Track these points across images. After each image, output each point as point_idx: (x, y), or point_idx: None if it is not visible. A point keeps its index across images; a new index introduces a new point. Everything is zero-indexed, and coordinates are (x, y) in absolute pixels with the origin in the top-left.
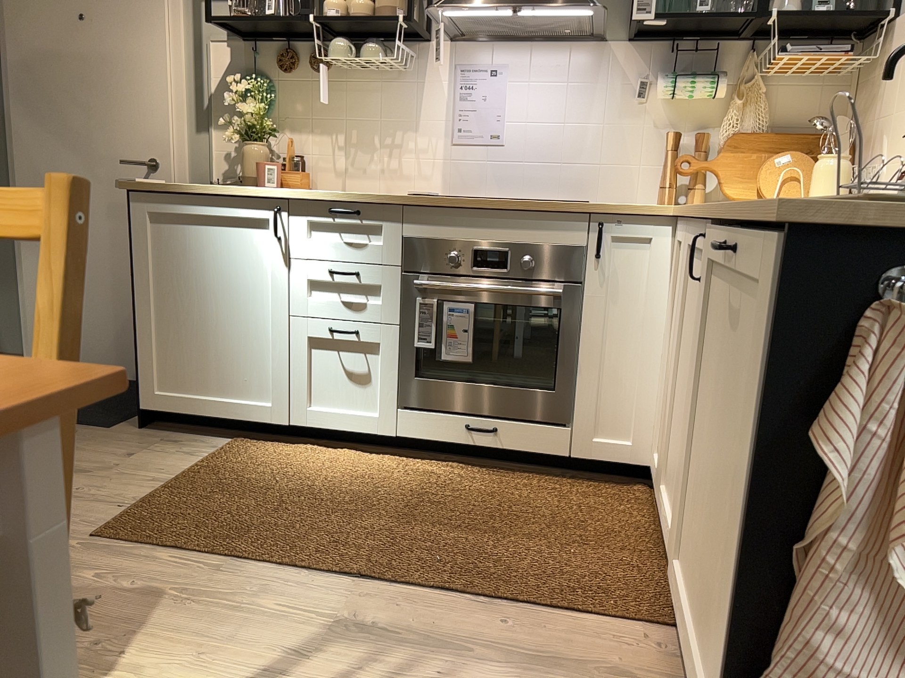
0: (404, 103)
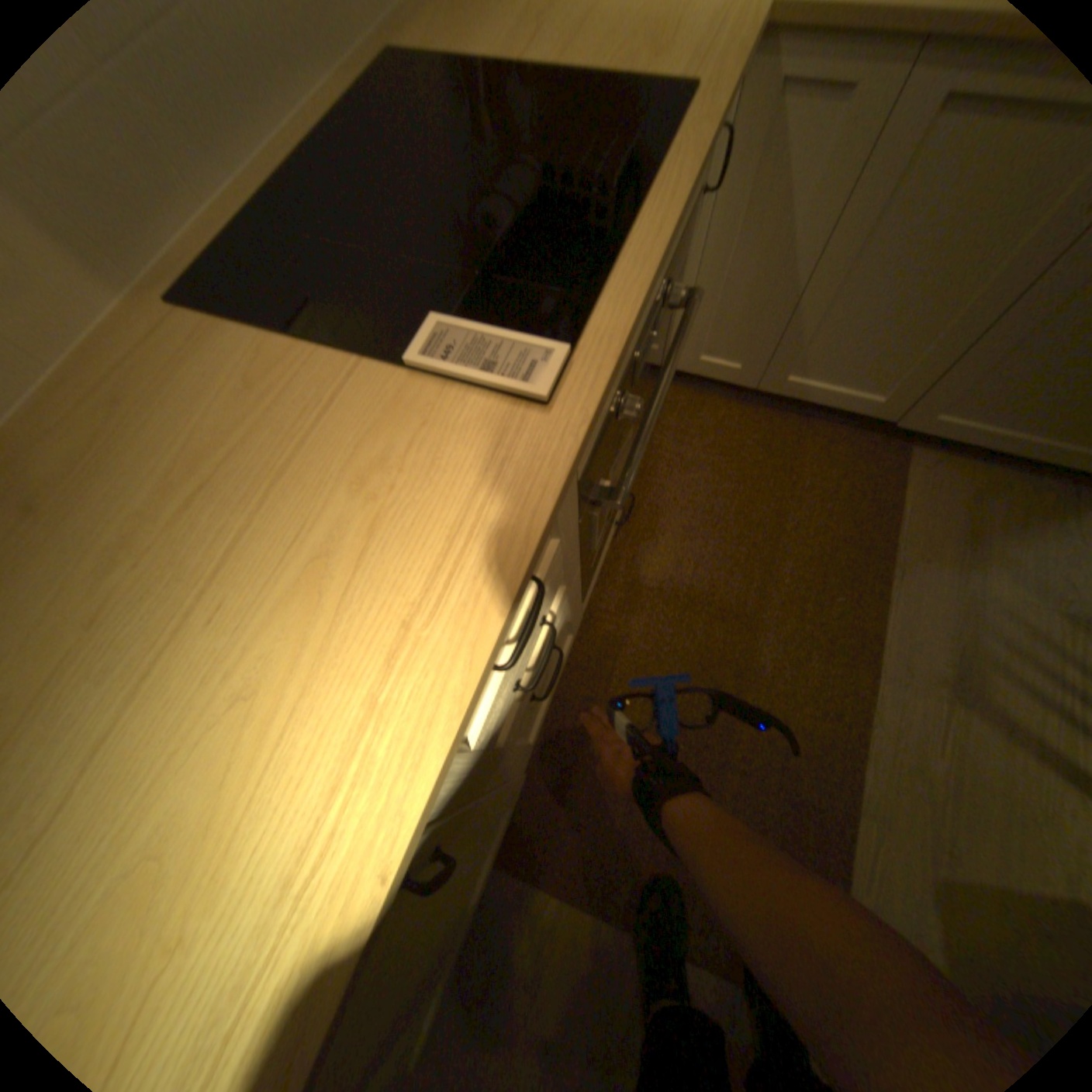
0: None
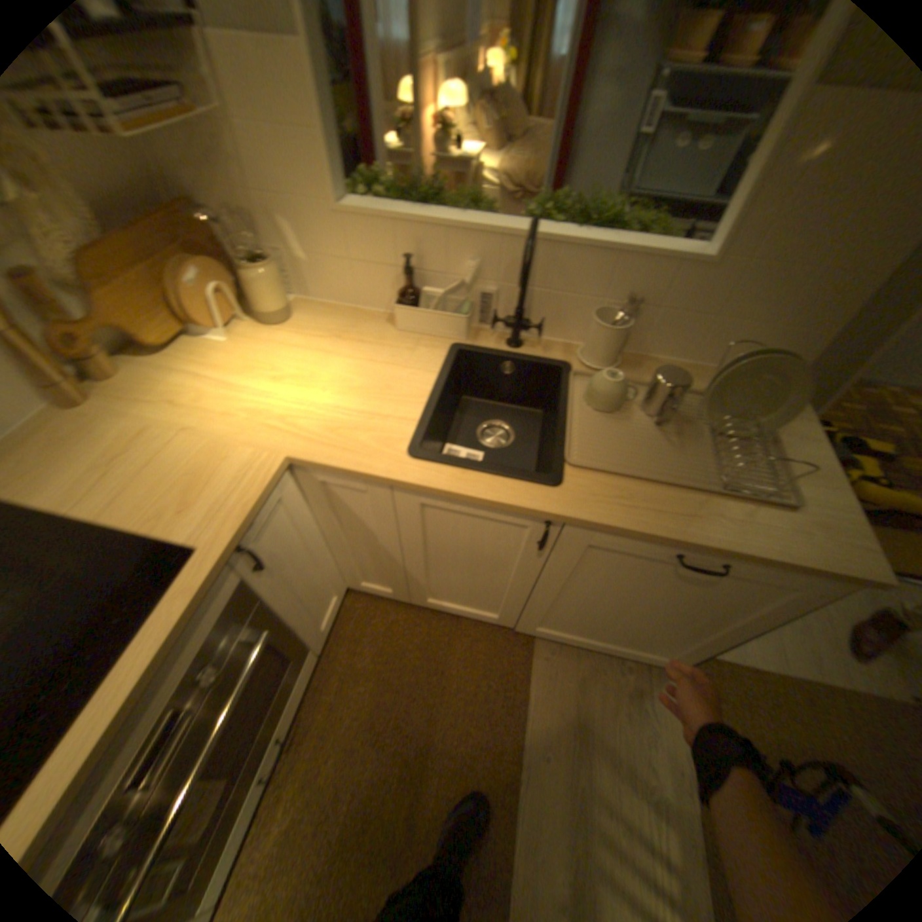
0: None
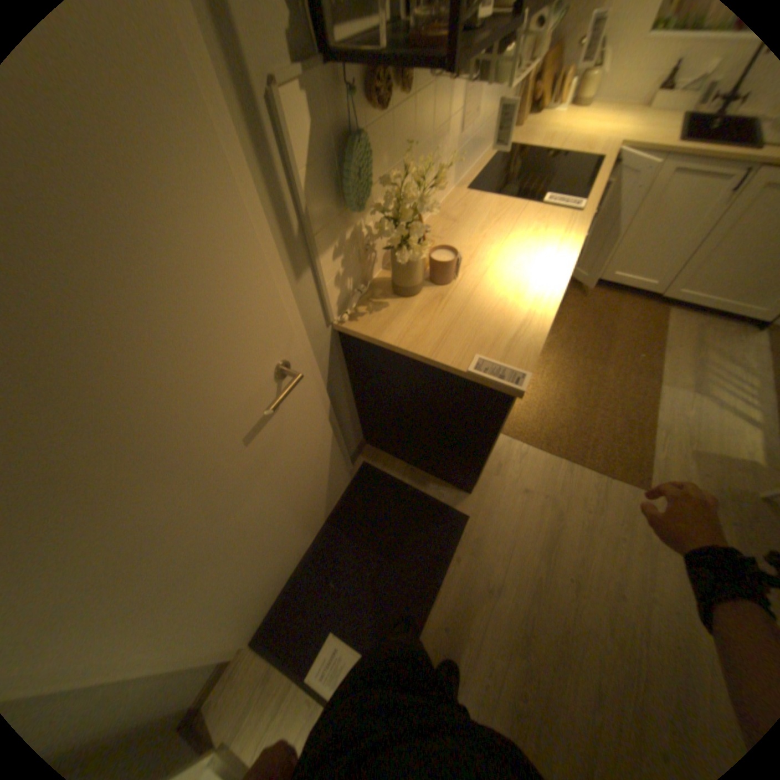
0: (446, 101)
